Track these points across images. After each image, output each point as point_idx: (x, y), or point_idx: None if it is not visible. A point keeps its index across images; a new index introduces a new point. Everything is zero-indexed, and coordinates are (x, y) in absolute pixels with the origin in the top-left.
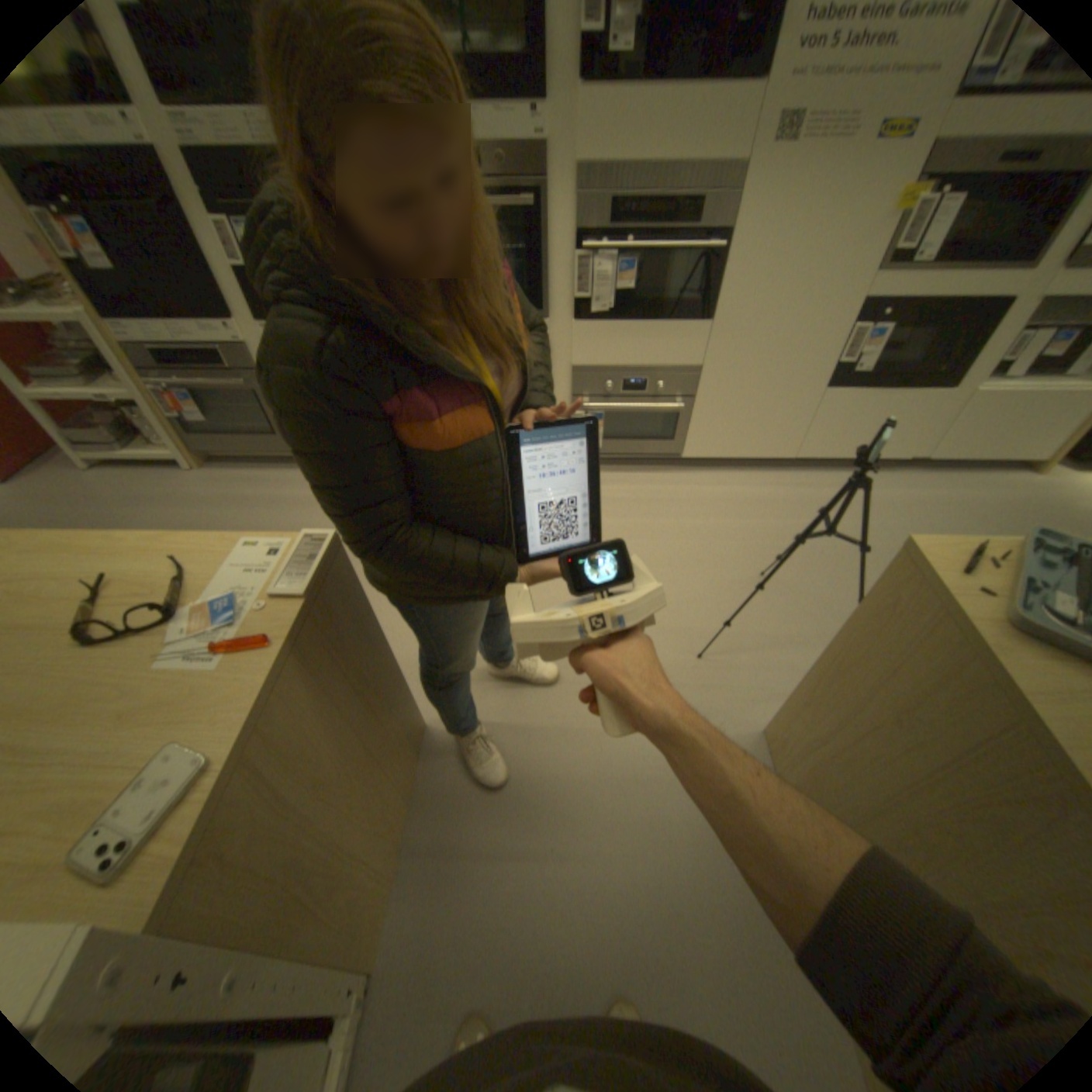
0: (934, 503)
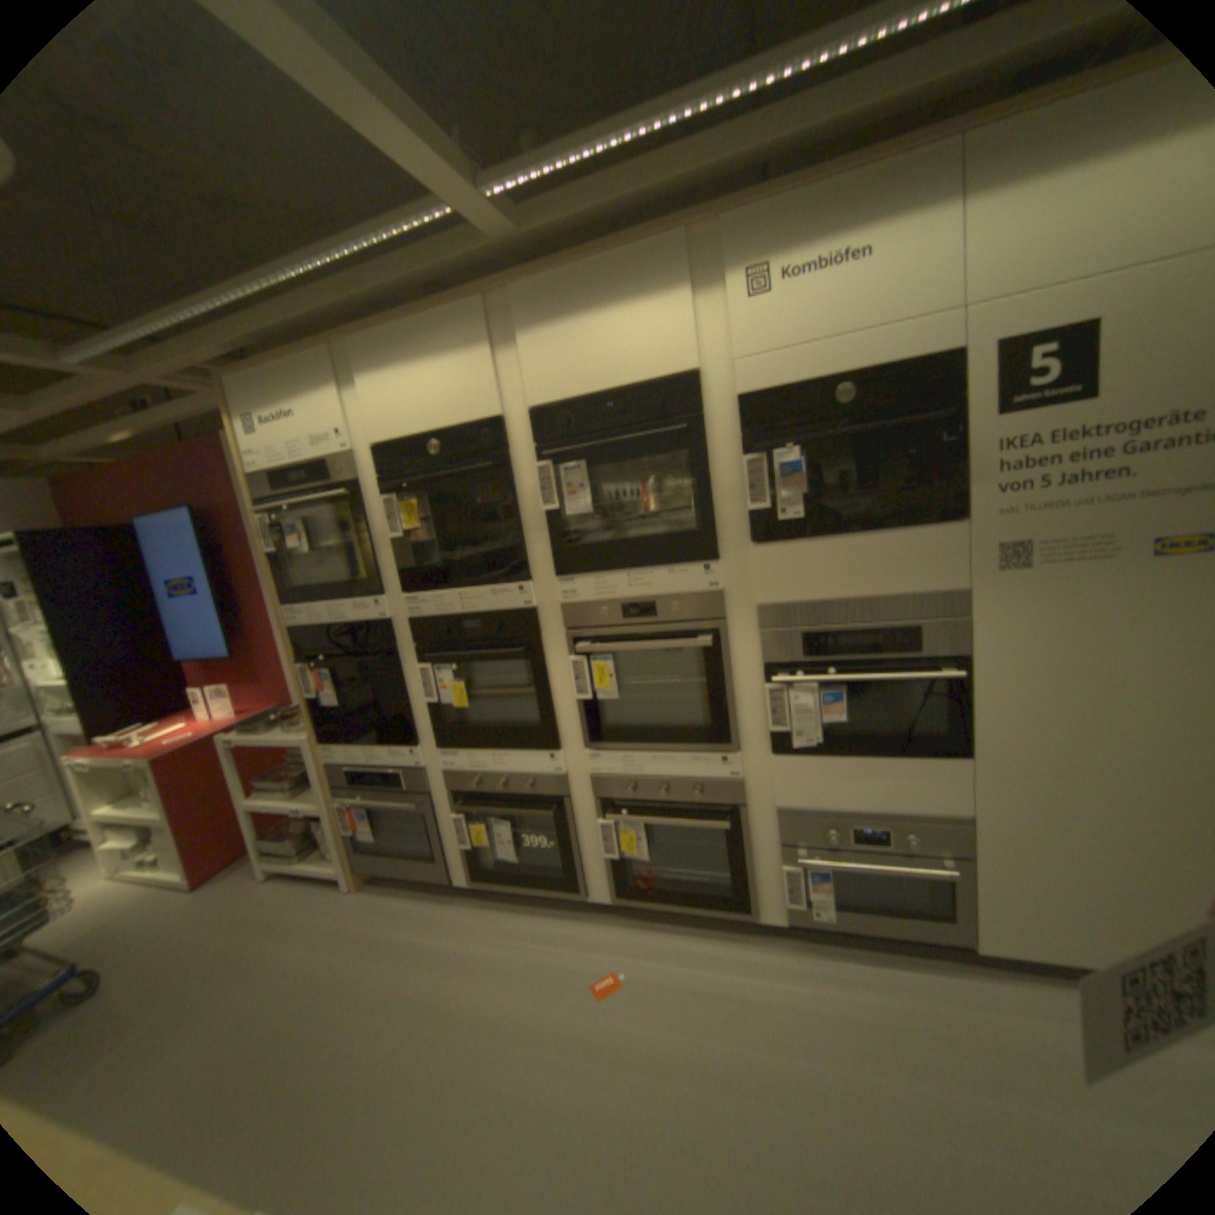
0: None
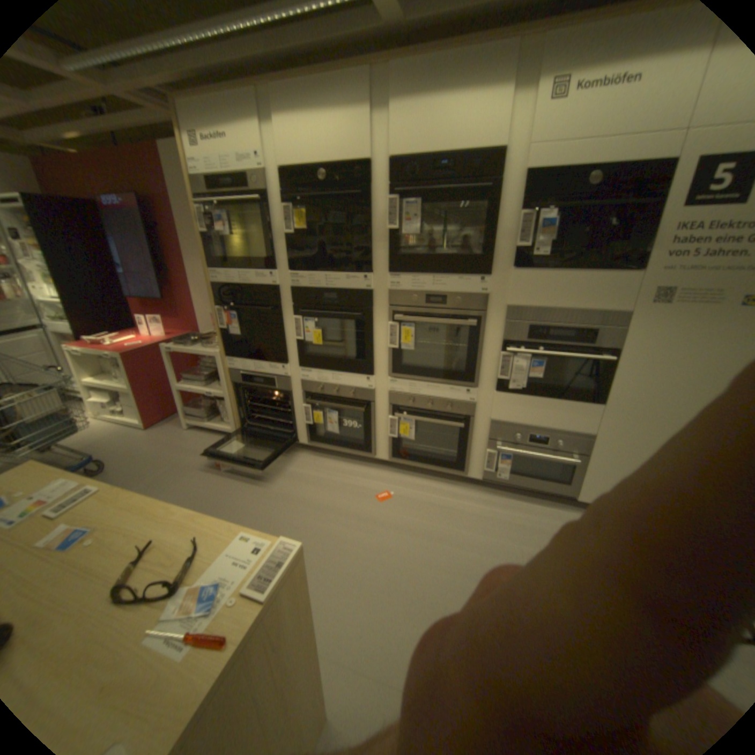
0: None
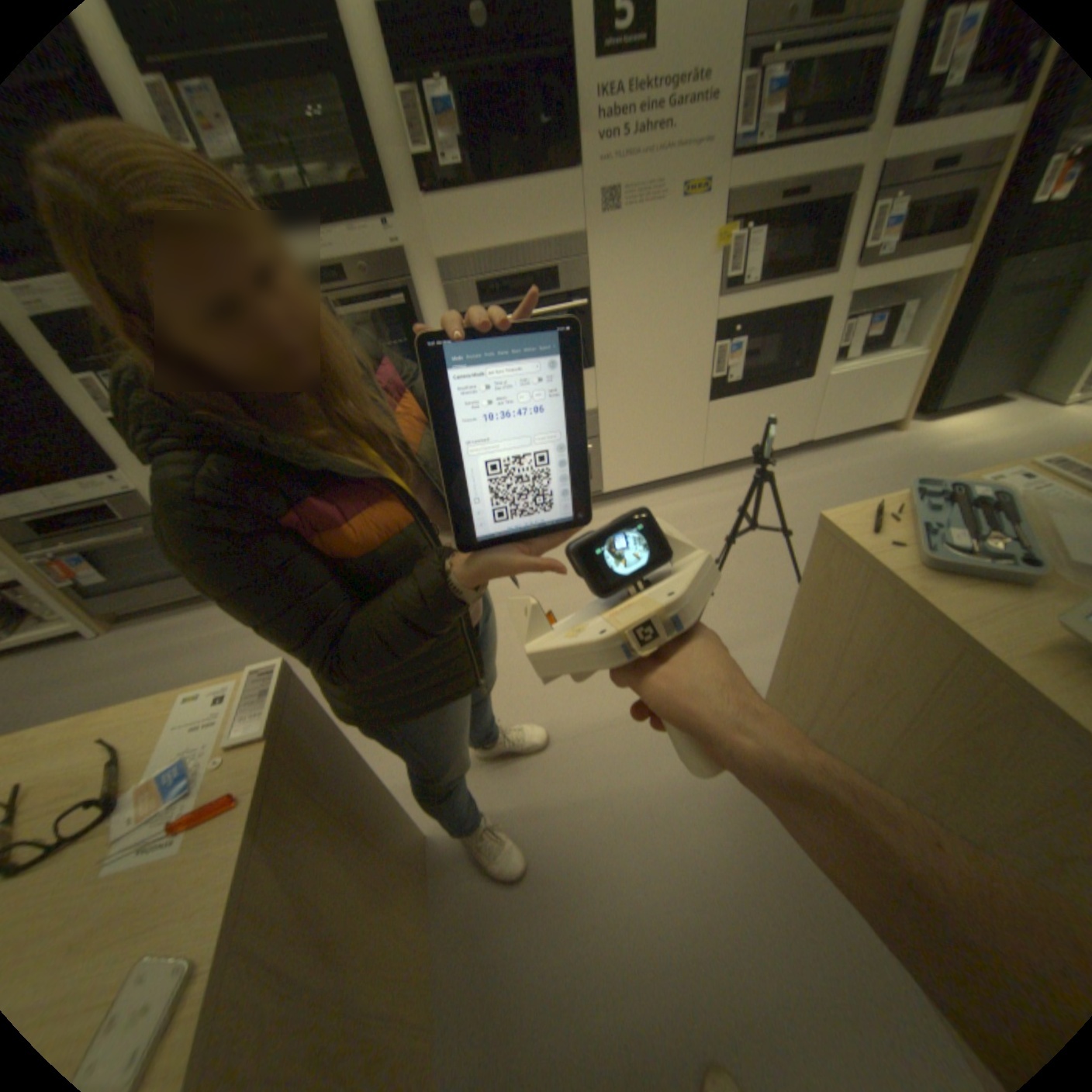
0: (828, 477)
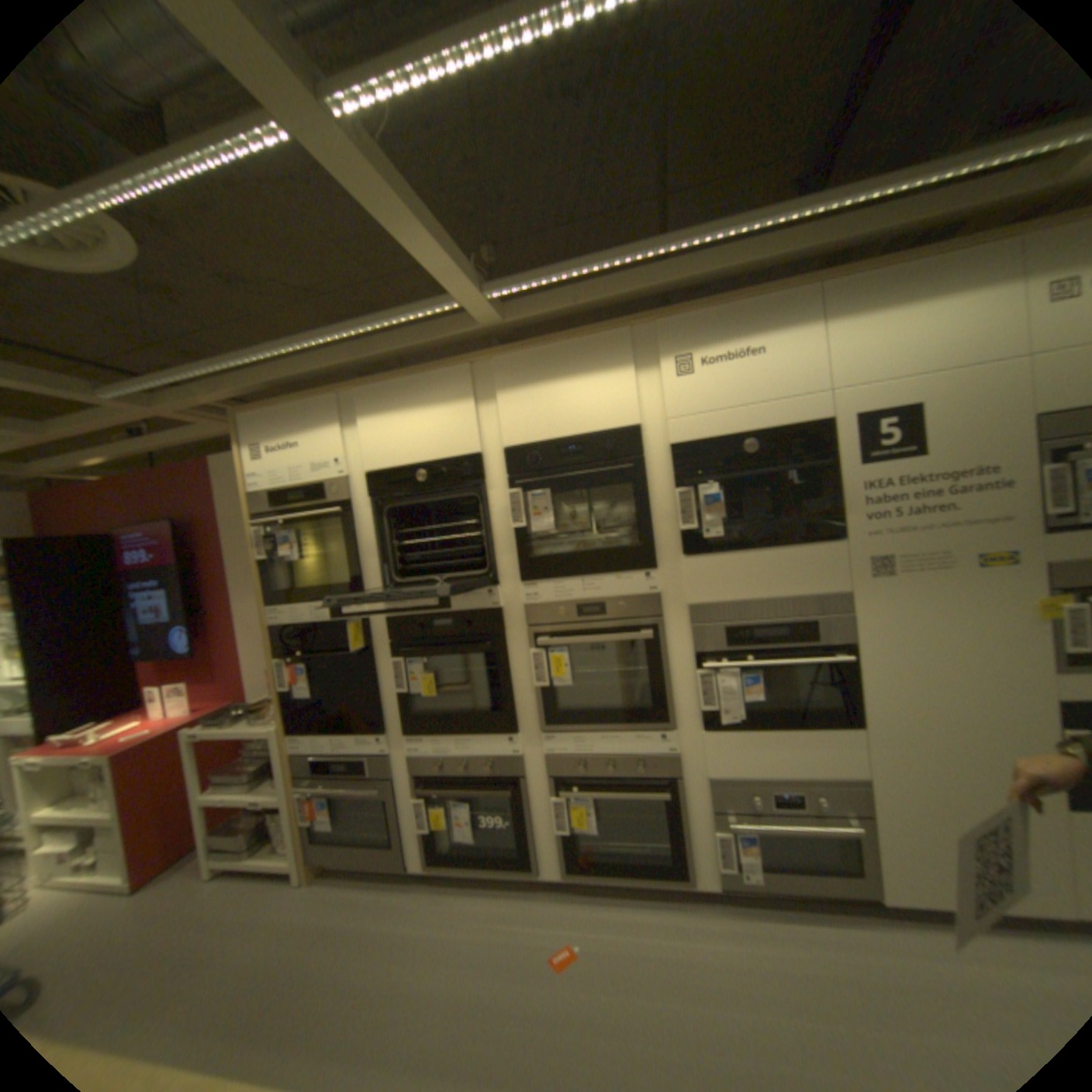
0: None
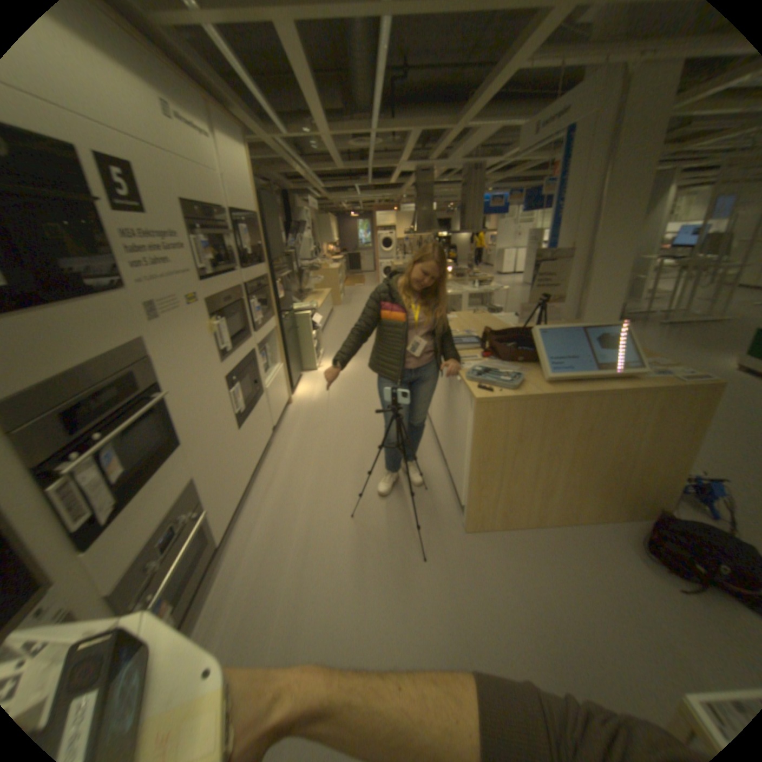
0: (300, 438)
